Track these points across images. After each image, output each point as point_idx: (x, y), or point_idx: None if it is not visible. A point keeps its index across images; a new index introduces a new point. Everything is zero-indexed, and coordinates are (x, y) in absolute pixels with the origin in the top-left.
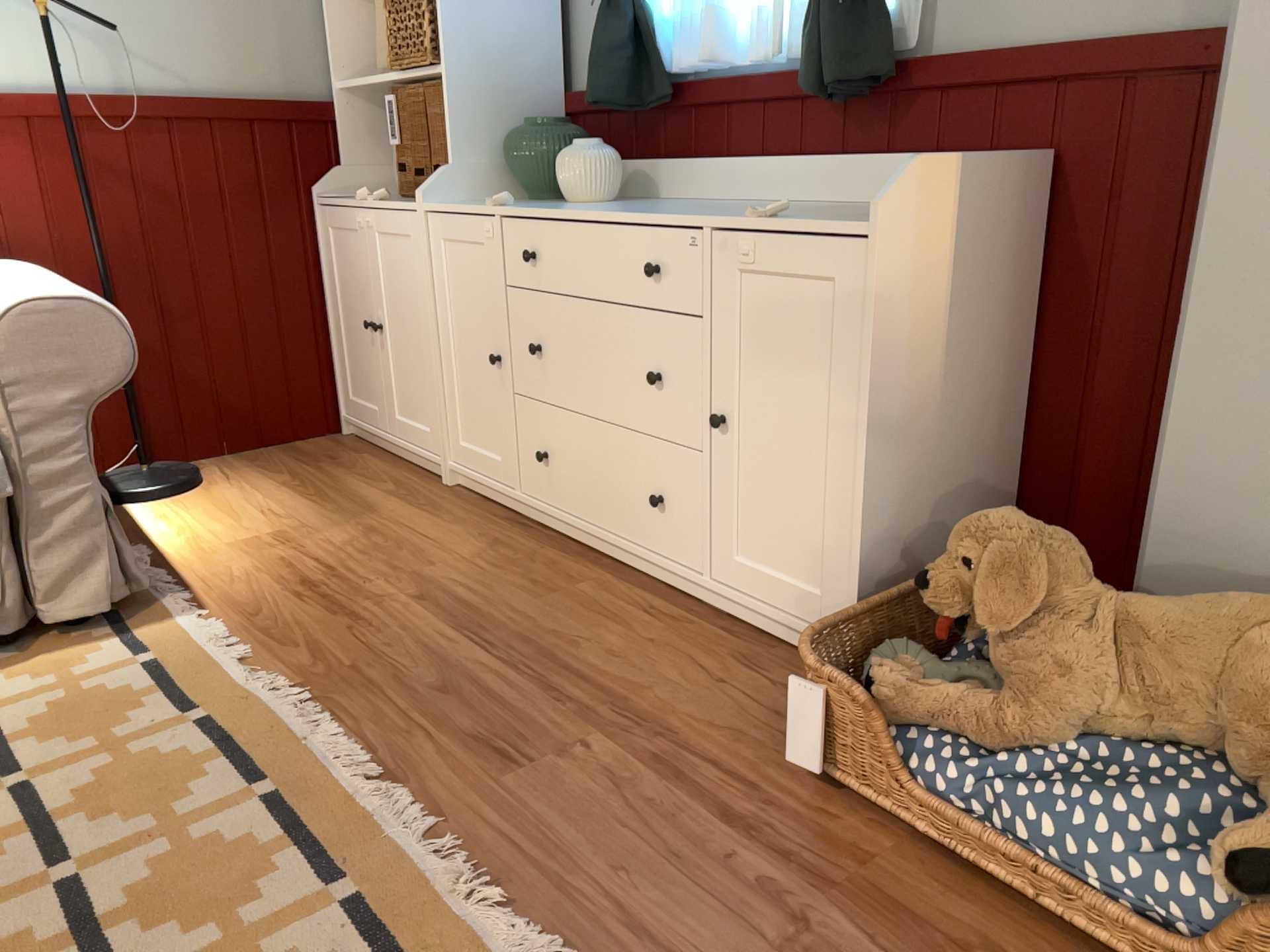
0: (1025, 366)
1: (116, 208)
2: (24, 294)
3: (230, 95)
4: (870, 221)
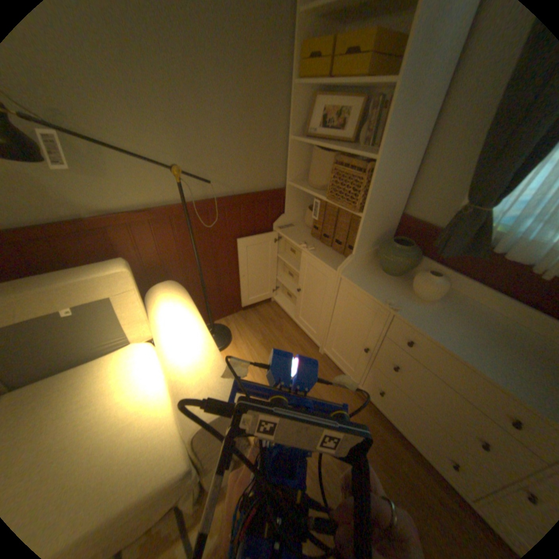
0: None
1: (202, 242)
2: (198, 394)
3: (247, 189)
4: None
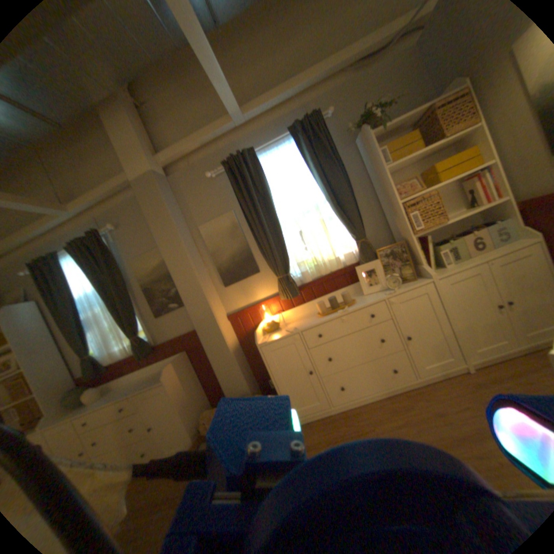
0: (198, 381)
1: None
2: None
3: None
4: (160, 380)
